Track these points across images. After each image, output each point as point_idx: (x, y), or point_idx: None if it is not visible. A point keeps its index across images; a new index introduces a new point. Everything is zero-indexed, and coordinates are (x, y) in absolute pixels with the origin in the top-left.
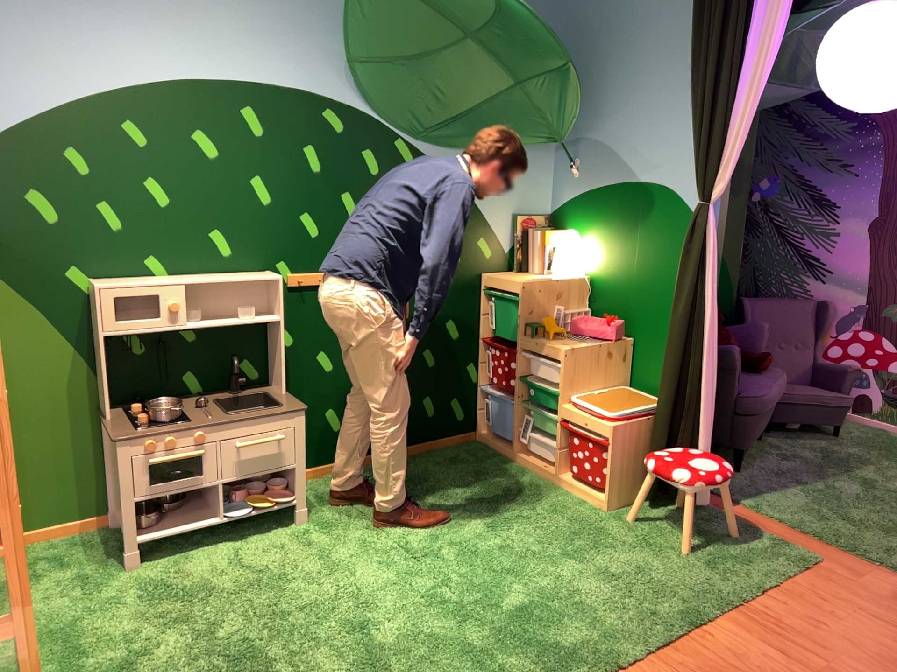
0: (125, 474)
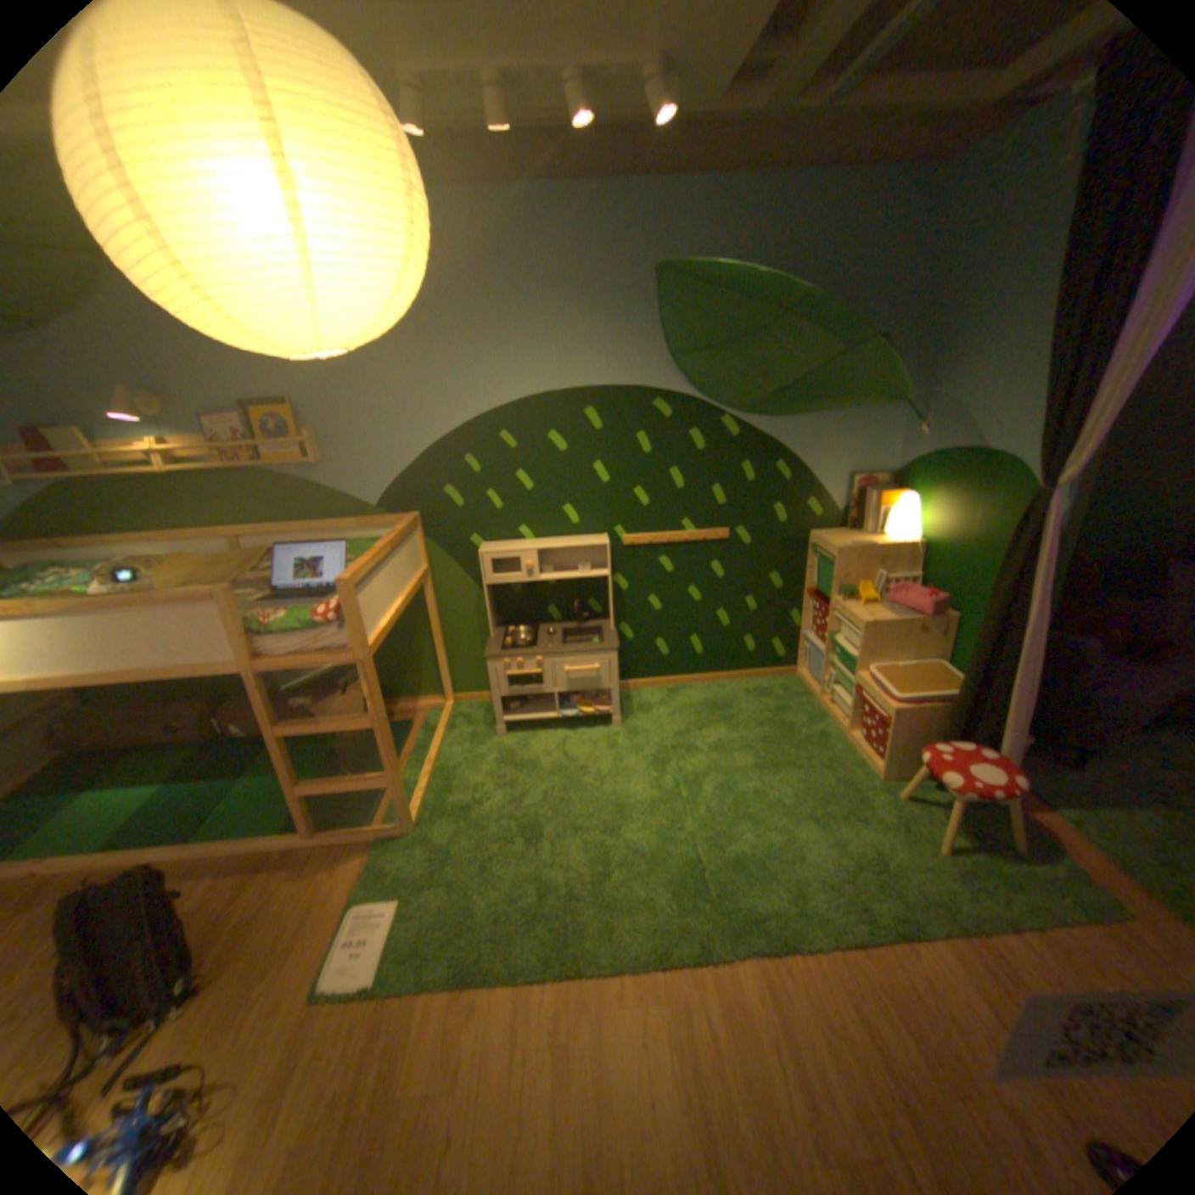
0: (492, 680)
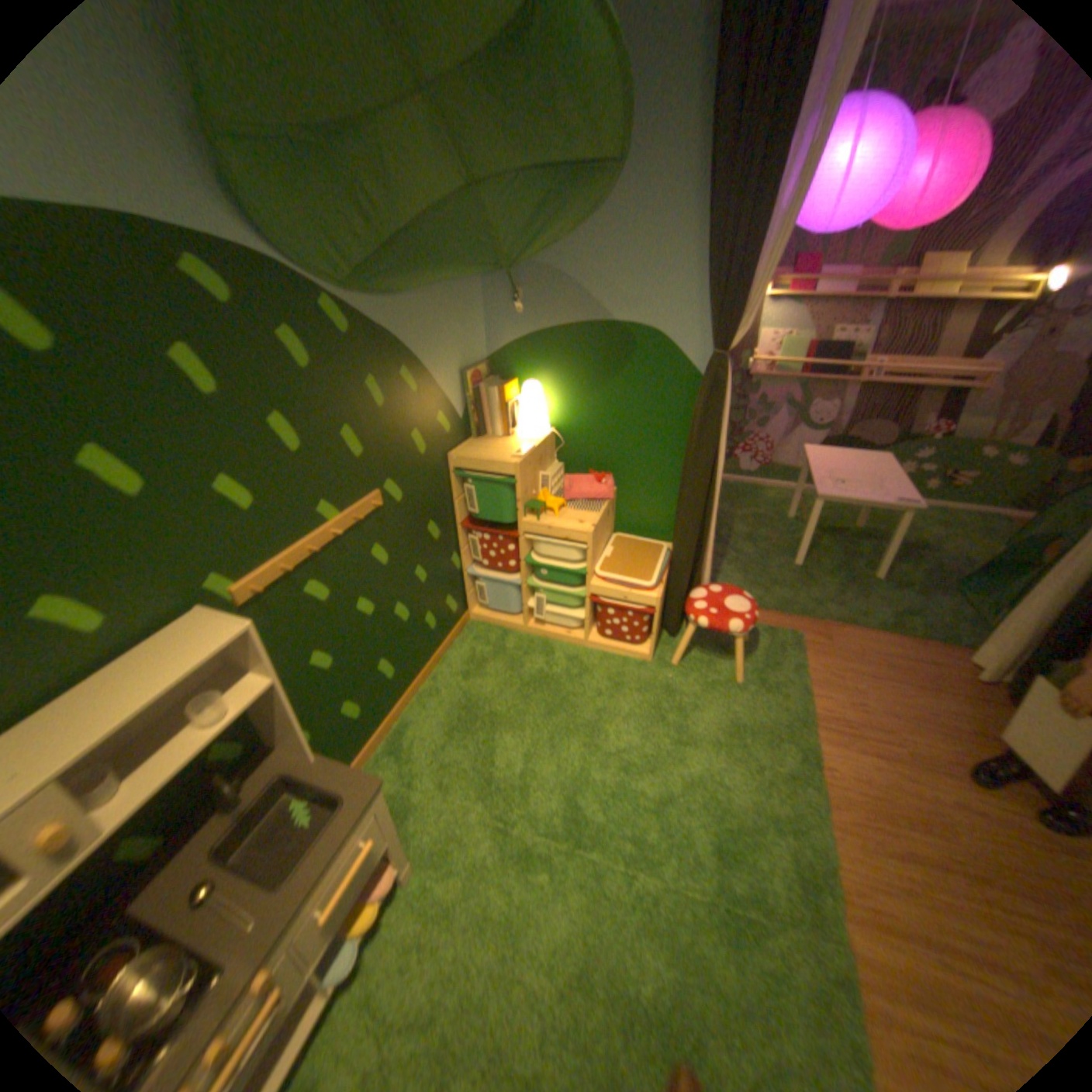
0: None
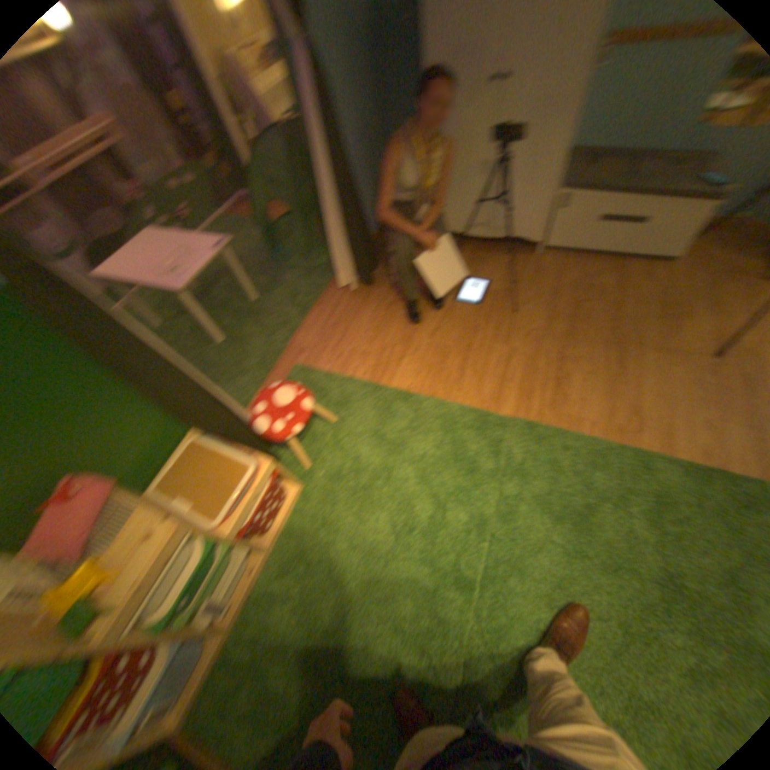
0: None
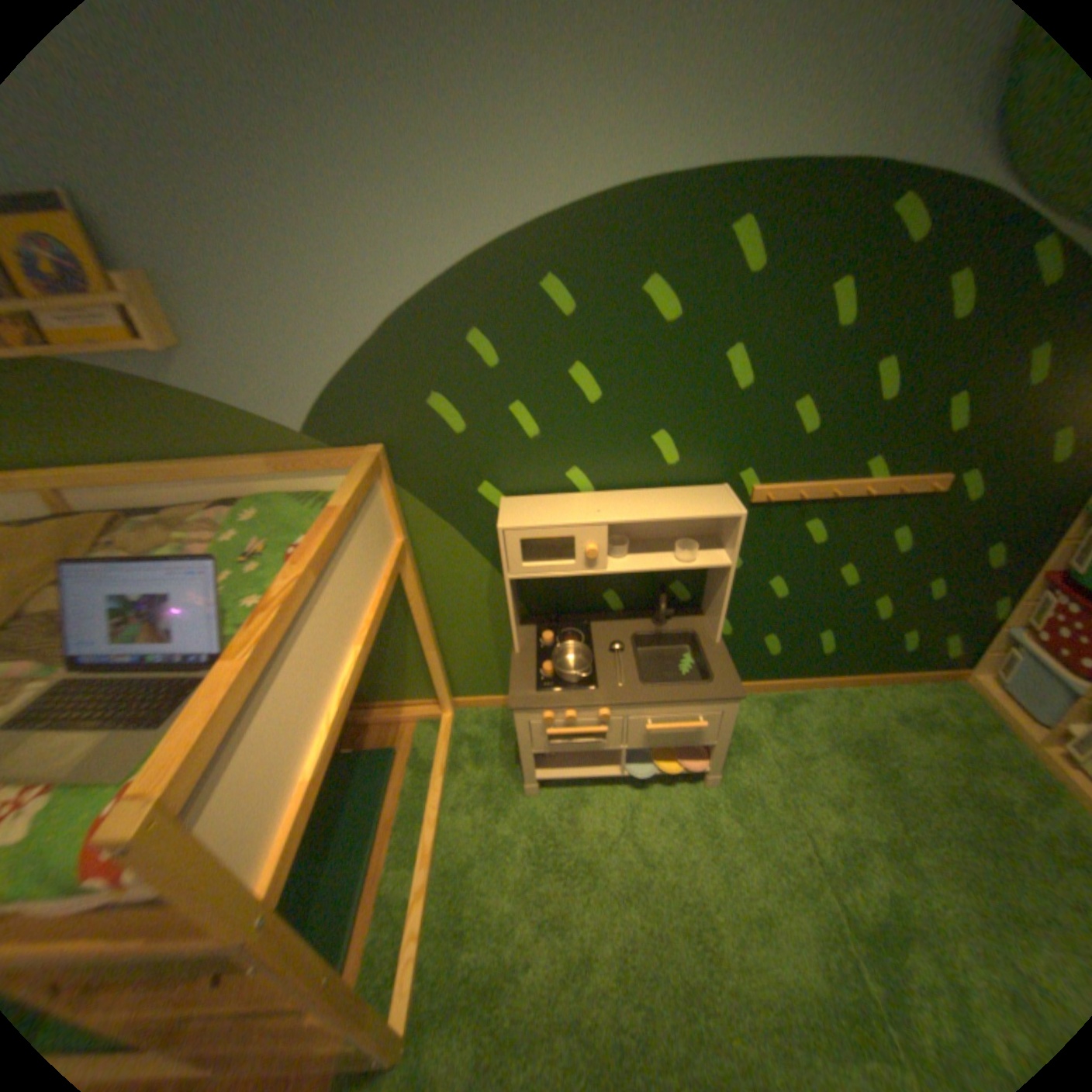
0: (522, 735)
